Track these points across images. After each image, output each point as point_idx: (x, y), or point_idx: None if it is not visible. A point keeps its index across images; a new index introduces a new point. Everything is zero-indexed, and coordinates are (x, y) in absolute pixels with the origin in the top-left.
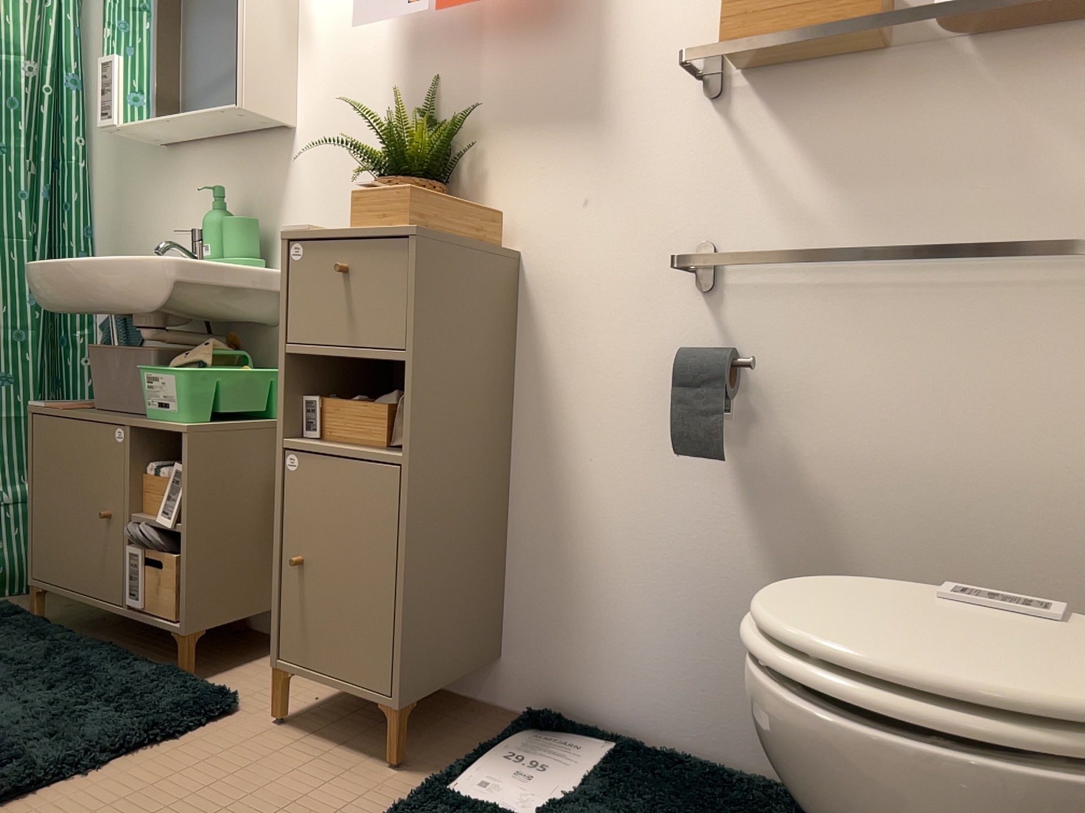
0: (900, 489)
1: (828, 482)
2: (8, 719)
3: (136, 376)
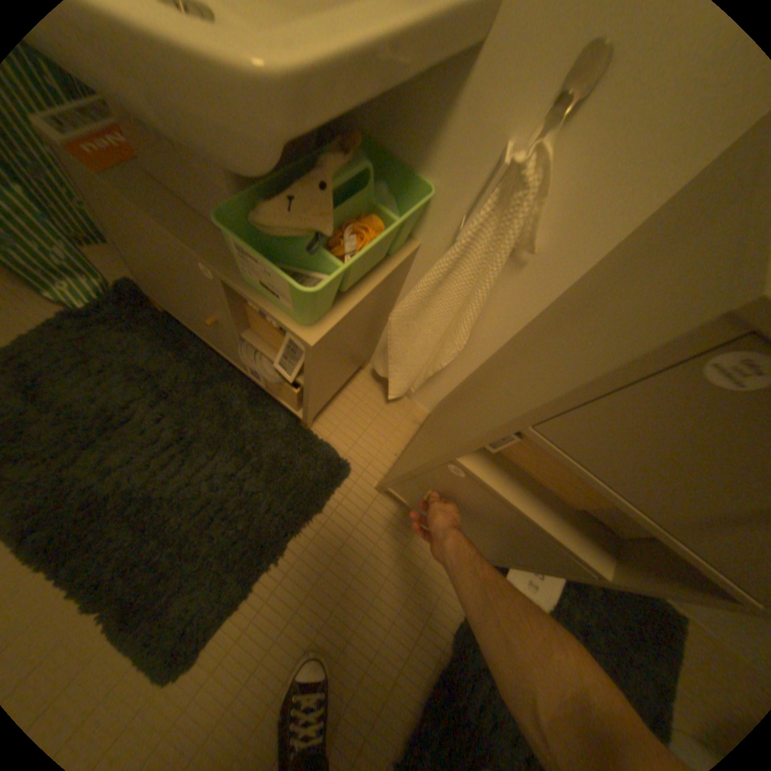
0: None
1: None
2: (206, 510)
3: (201, 178)
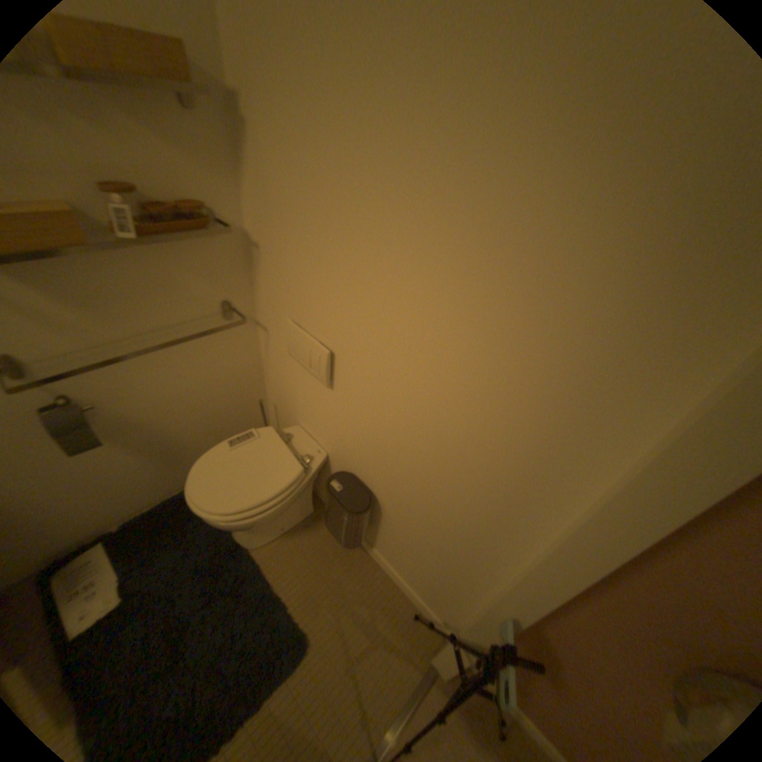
0: (169, 405)
1: (139, 417)
2: None
3: None
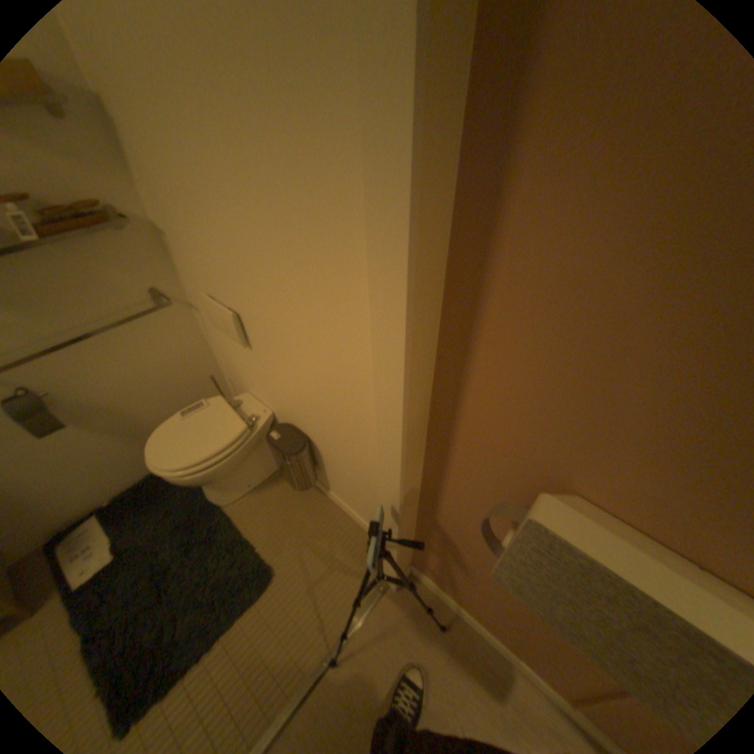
0: (127, 390)
1: (101, 402)
2: None
3: None
